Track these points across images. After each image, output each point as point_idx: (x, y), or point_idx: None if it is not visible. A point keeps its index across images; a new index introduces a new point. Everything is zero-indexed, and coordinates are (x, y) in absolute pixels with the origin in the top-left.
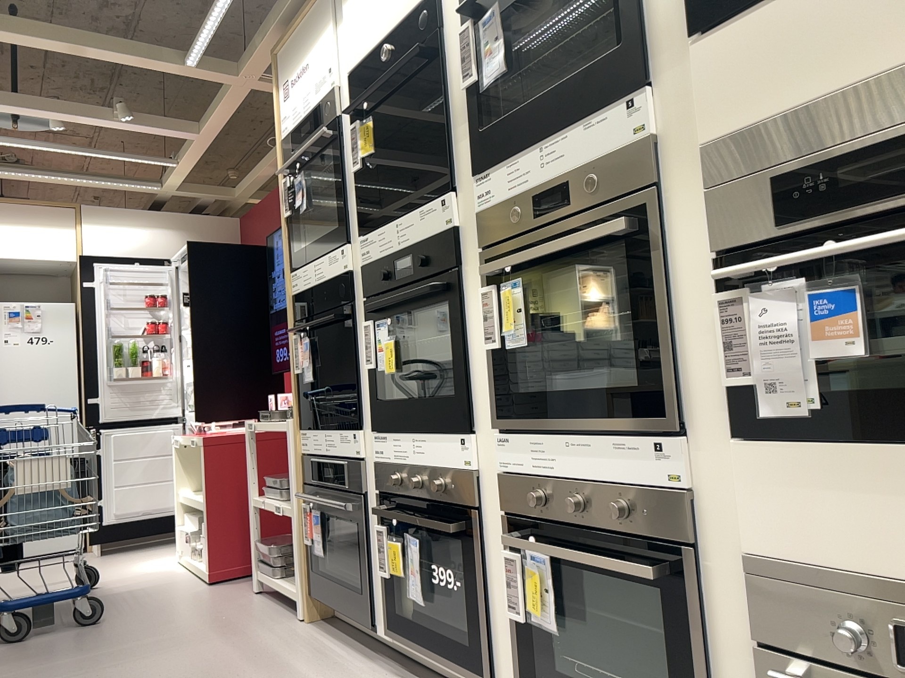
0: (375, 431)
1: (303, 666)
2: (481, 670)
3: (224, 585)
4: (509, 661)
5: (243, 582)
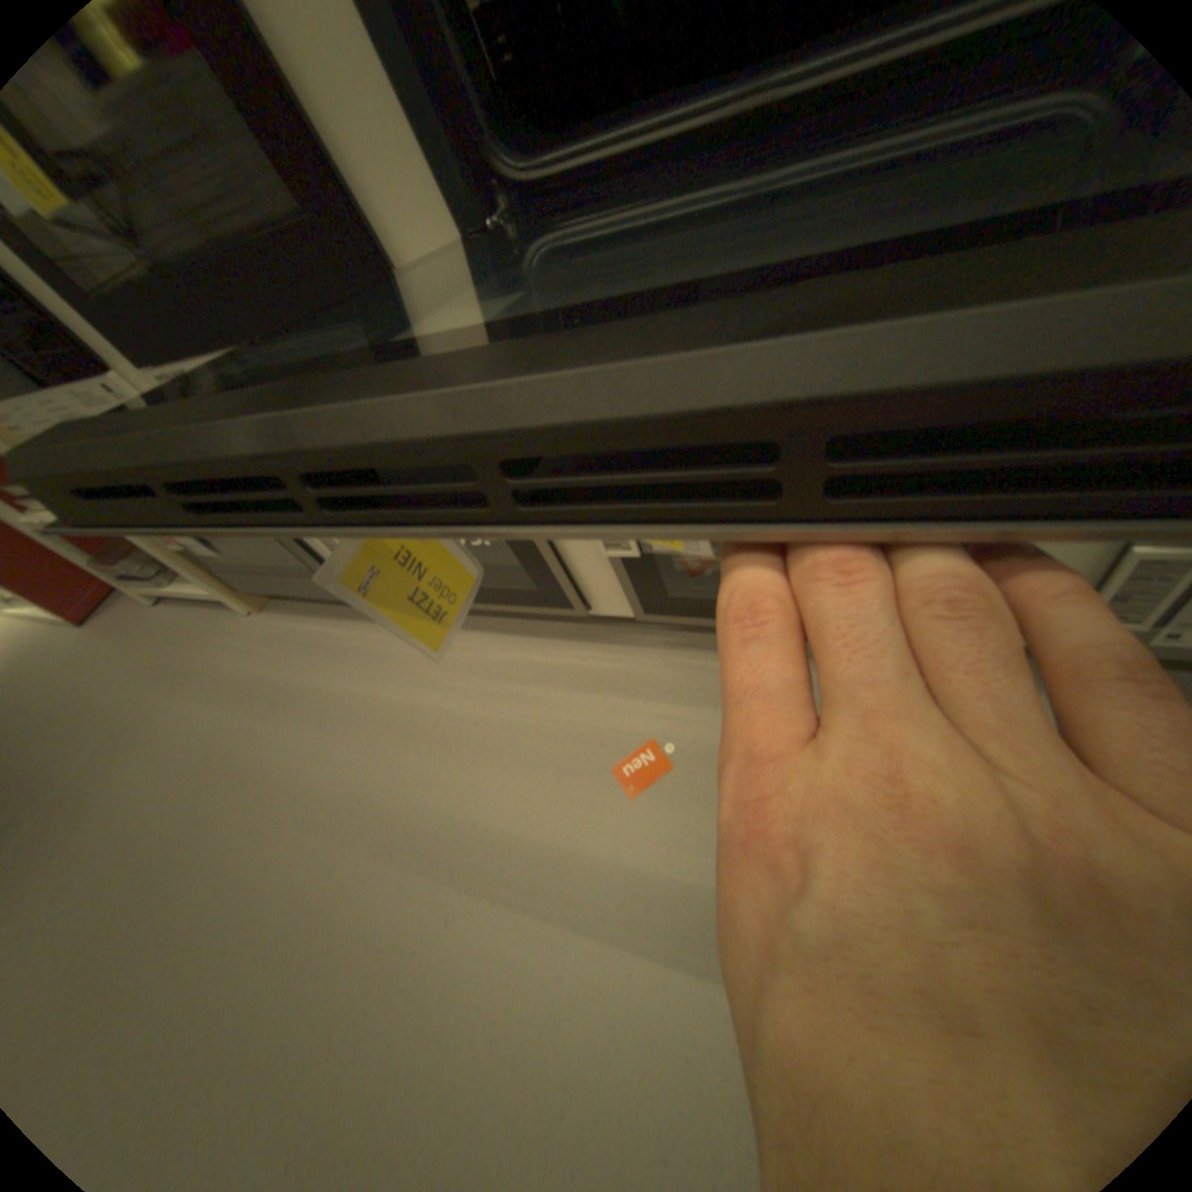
0: (147, 366)
1: (315, 680)
2: (564, 602)
3: (100, 620)
4: (605, 585)
5: (122, 601)
